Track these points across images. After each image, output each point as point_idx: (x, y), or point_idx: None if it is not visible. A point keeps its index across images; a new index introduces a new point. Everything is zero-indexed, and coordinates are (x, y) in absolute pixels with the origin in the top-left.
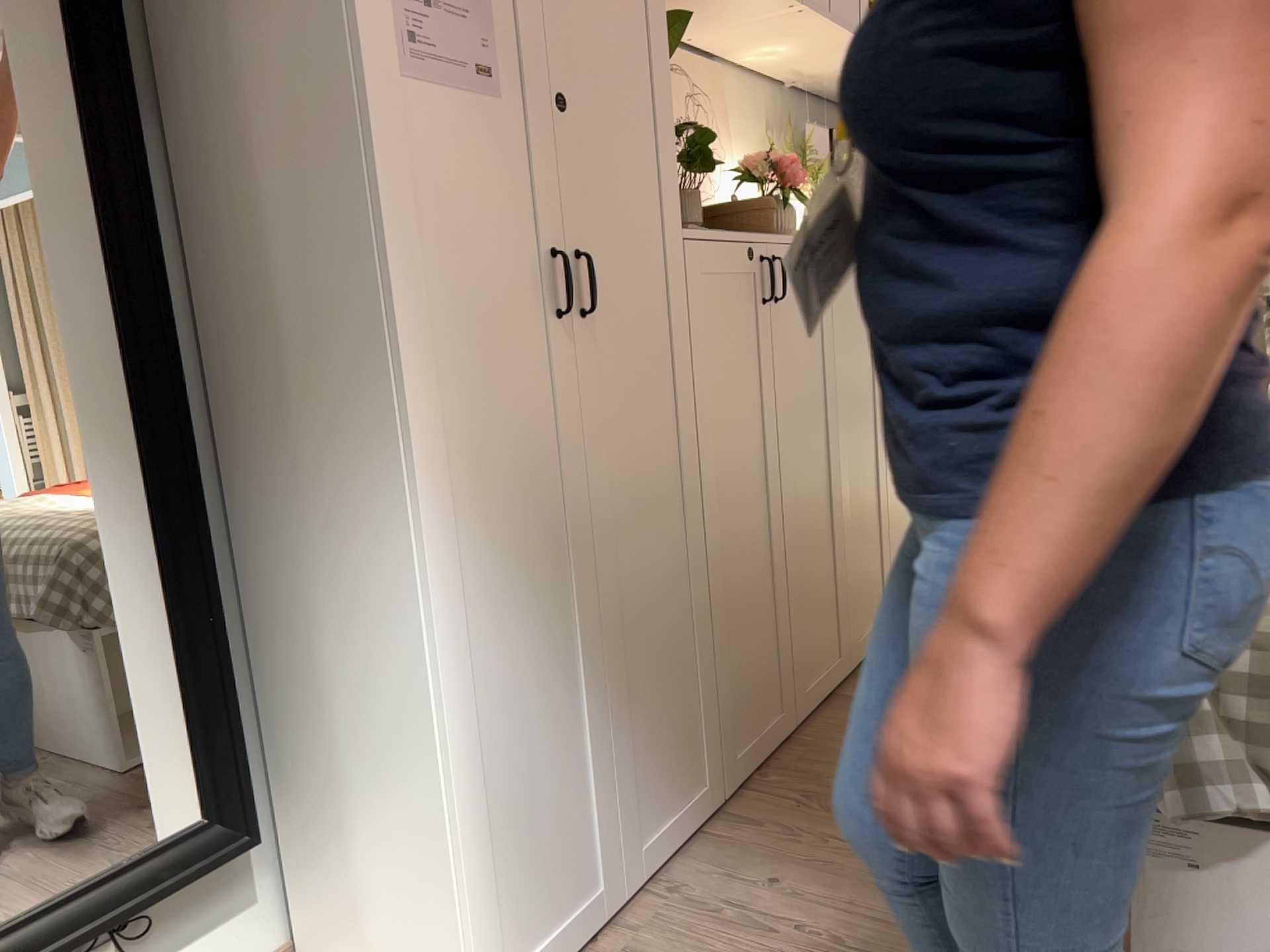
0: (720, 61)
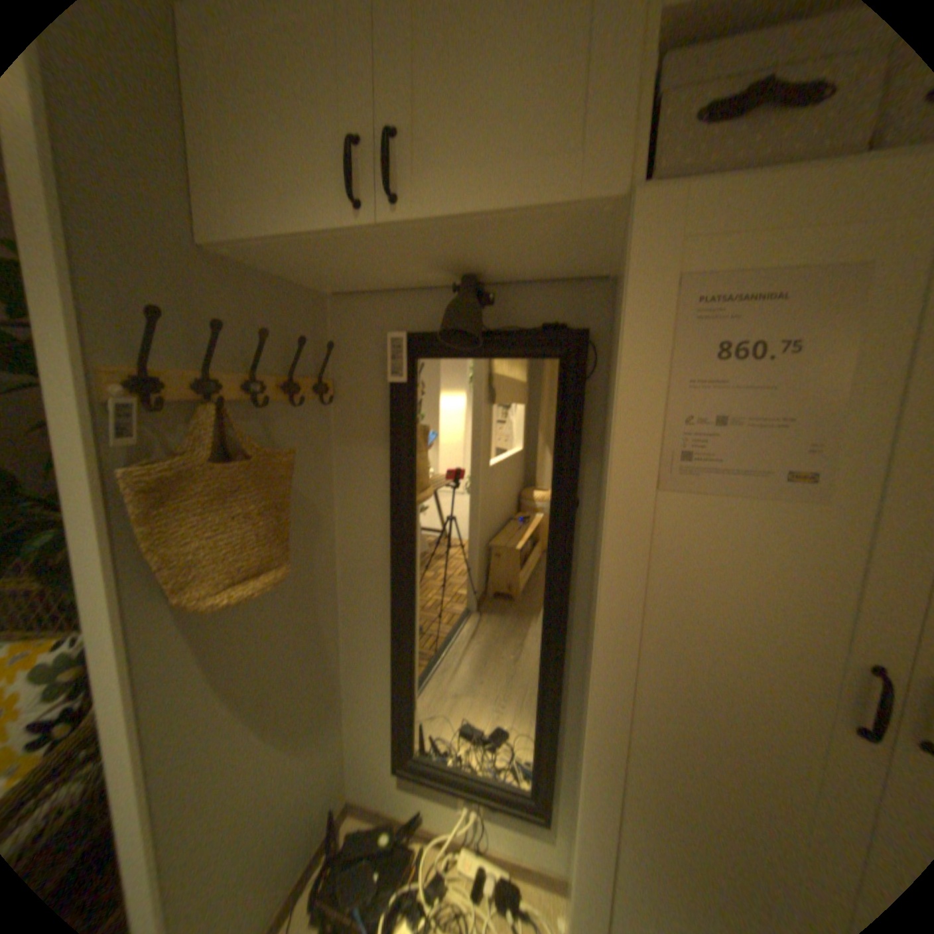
0: None
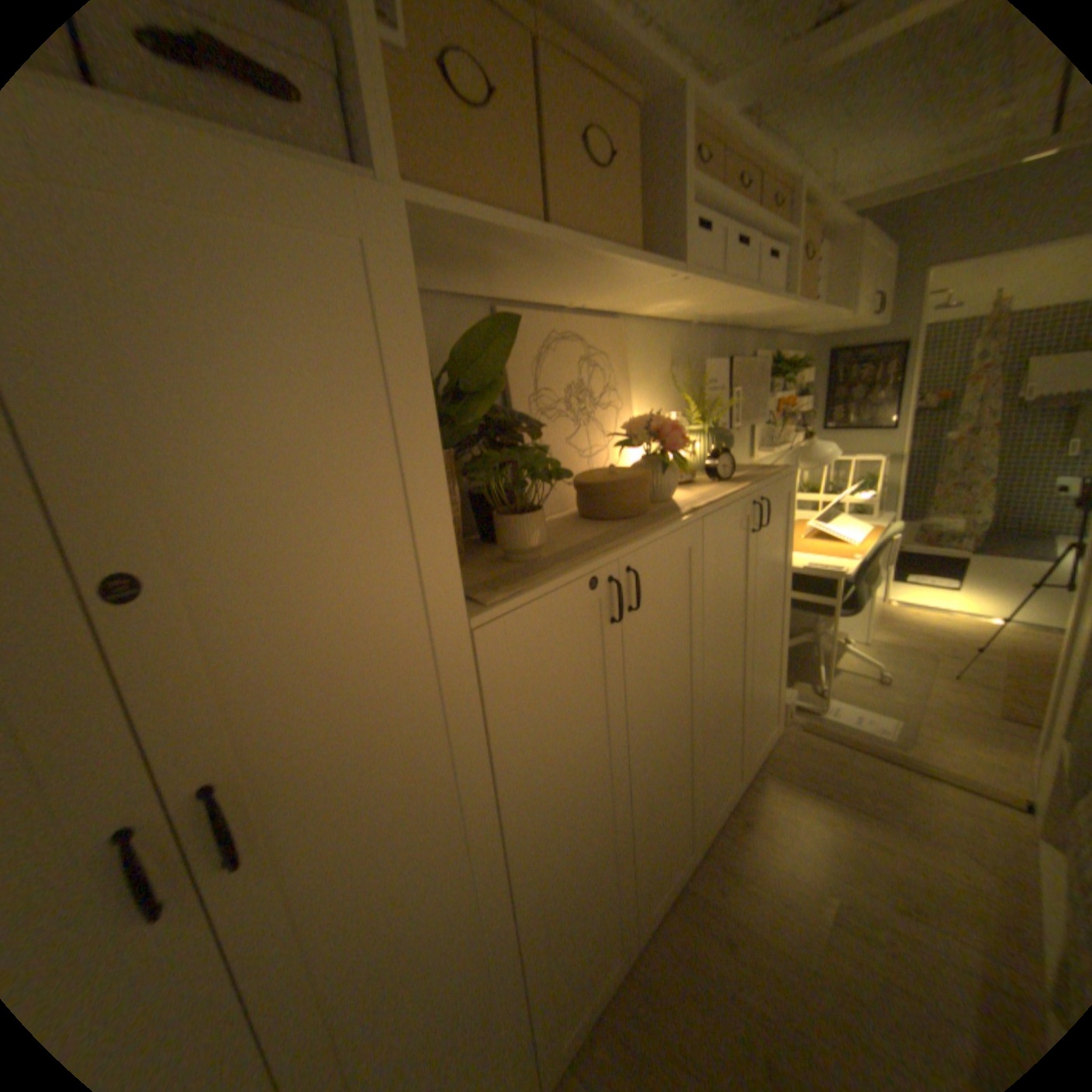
0: (621, 316)
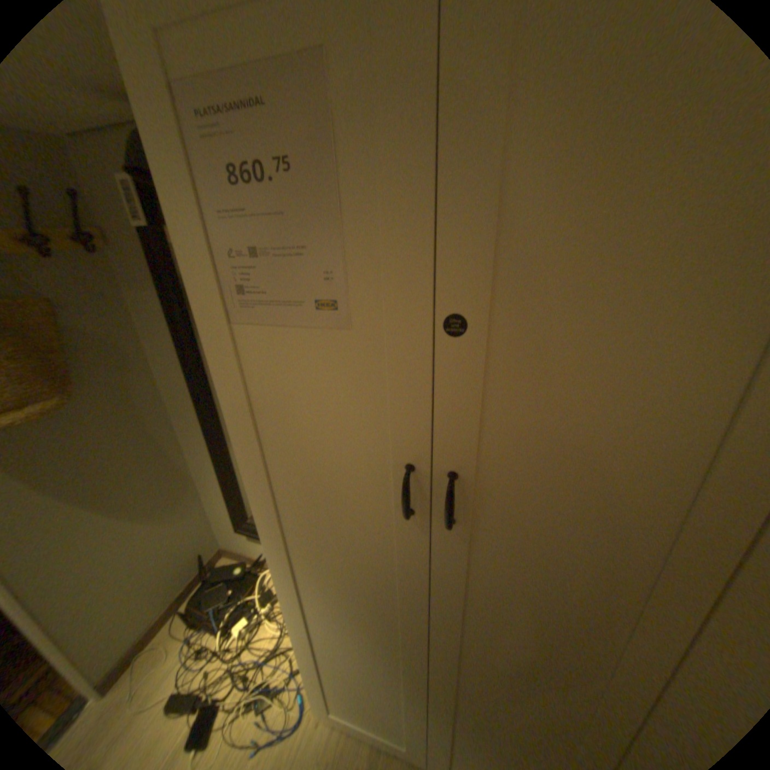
0: None
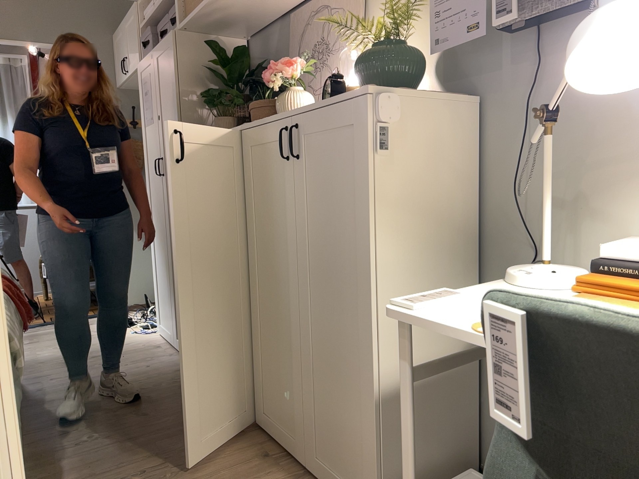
0: None
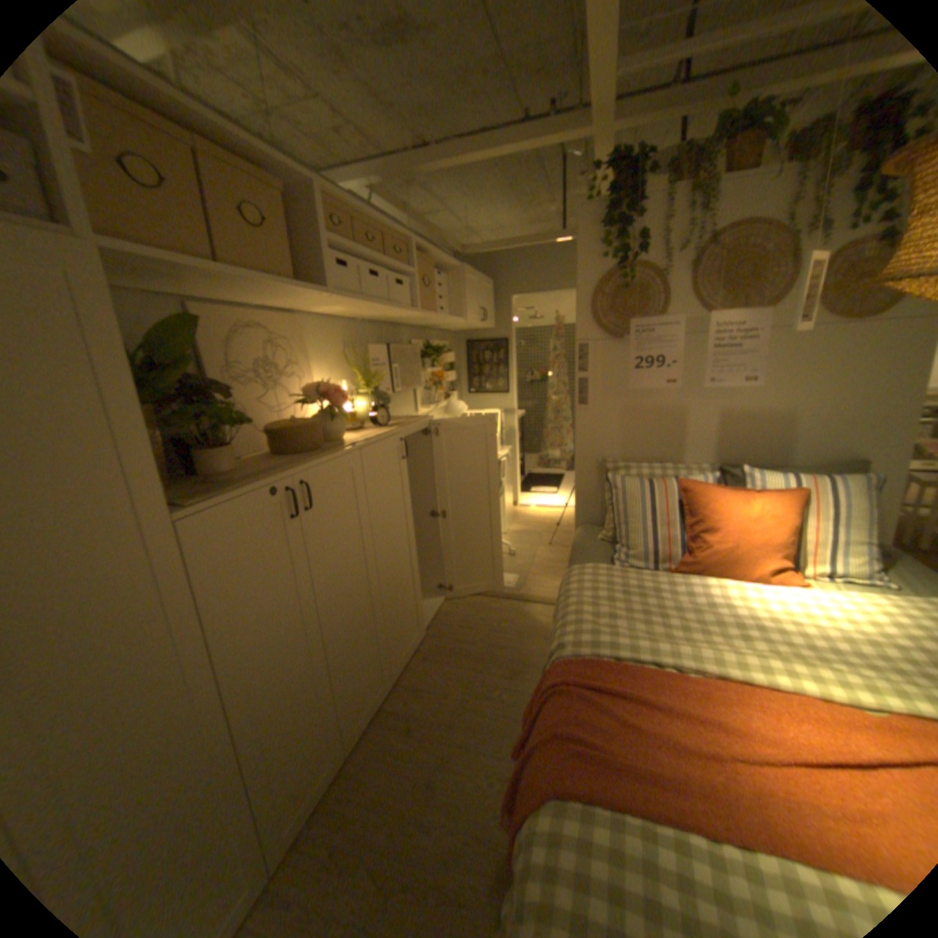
0: (298, 312)
